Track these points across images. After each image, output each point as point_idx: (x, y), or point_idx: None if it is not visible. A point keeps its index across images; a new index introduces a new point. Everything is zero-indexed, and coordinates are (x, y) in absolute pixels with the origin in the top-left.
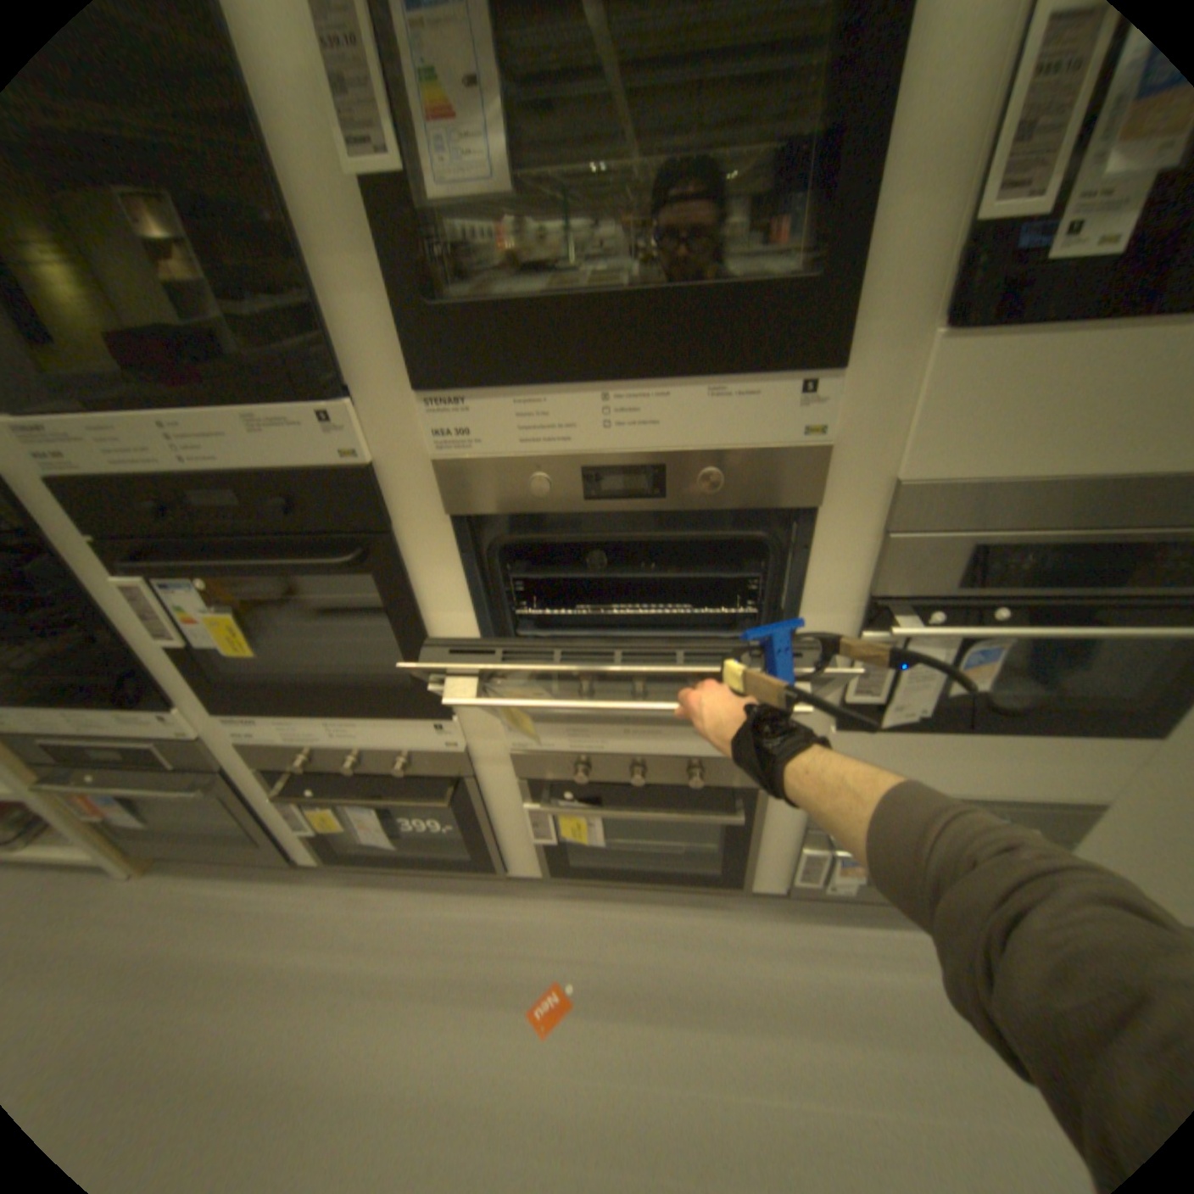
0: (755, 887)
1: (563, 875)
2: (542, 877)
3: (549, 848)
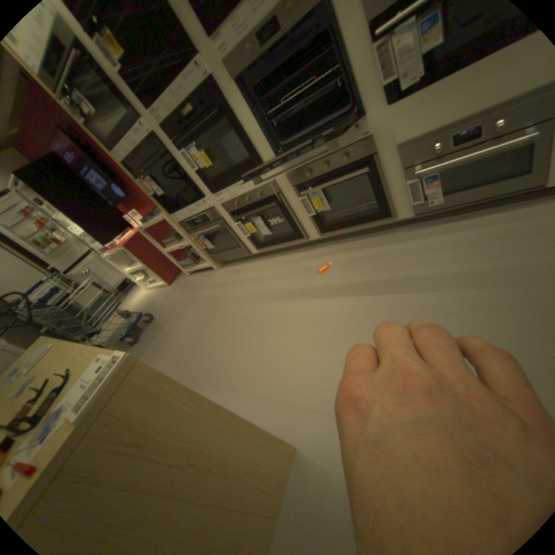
0: (403, 216)
1: (326, 230)
2: (320, 235)
3: (315, 216)
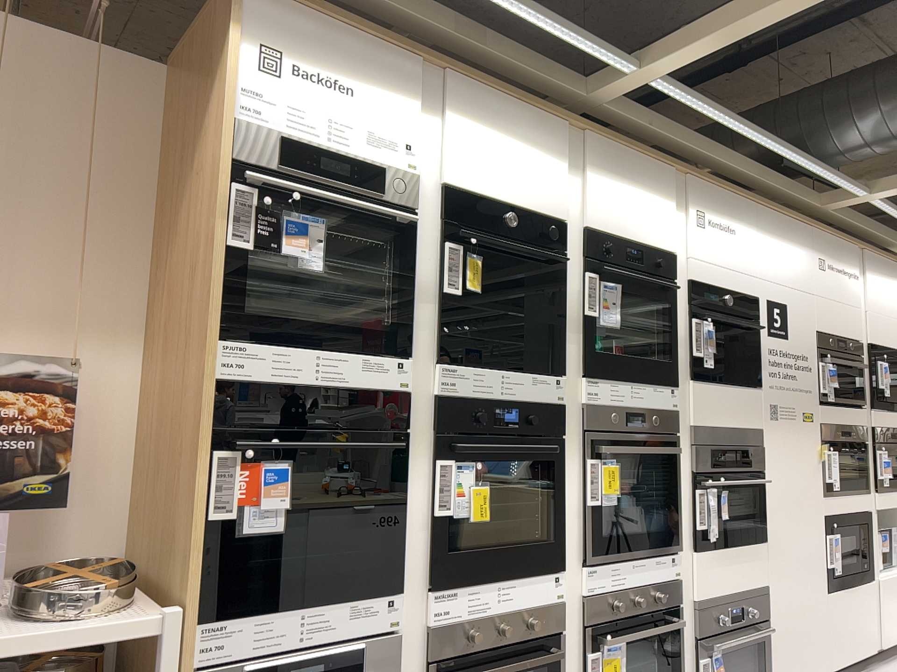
0: None
1: None
2: None
3: None
